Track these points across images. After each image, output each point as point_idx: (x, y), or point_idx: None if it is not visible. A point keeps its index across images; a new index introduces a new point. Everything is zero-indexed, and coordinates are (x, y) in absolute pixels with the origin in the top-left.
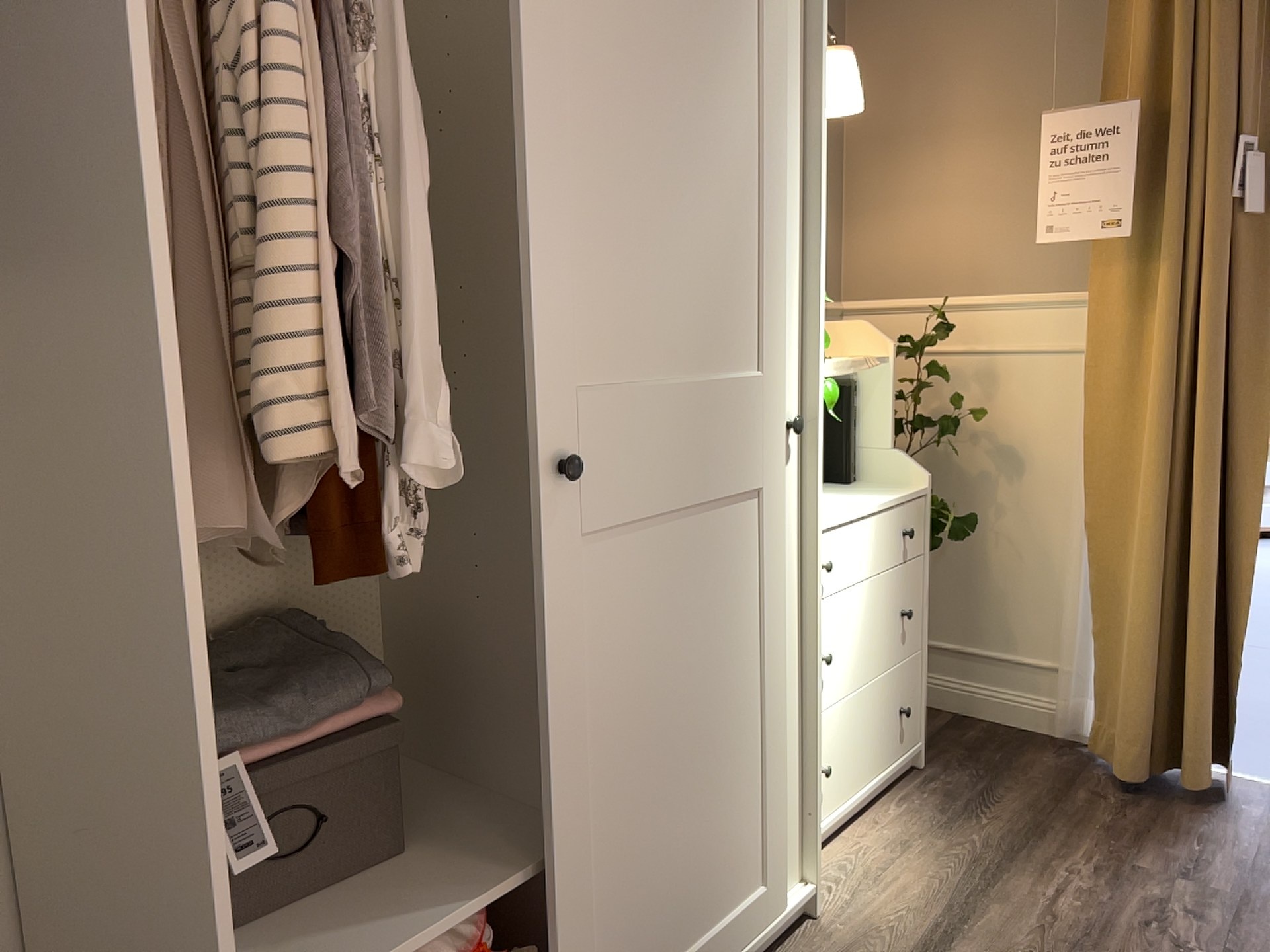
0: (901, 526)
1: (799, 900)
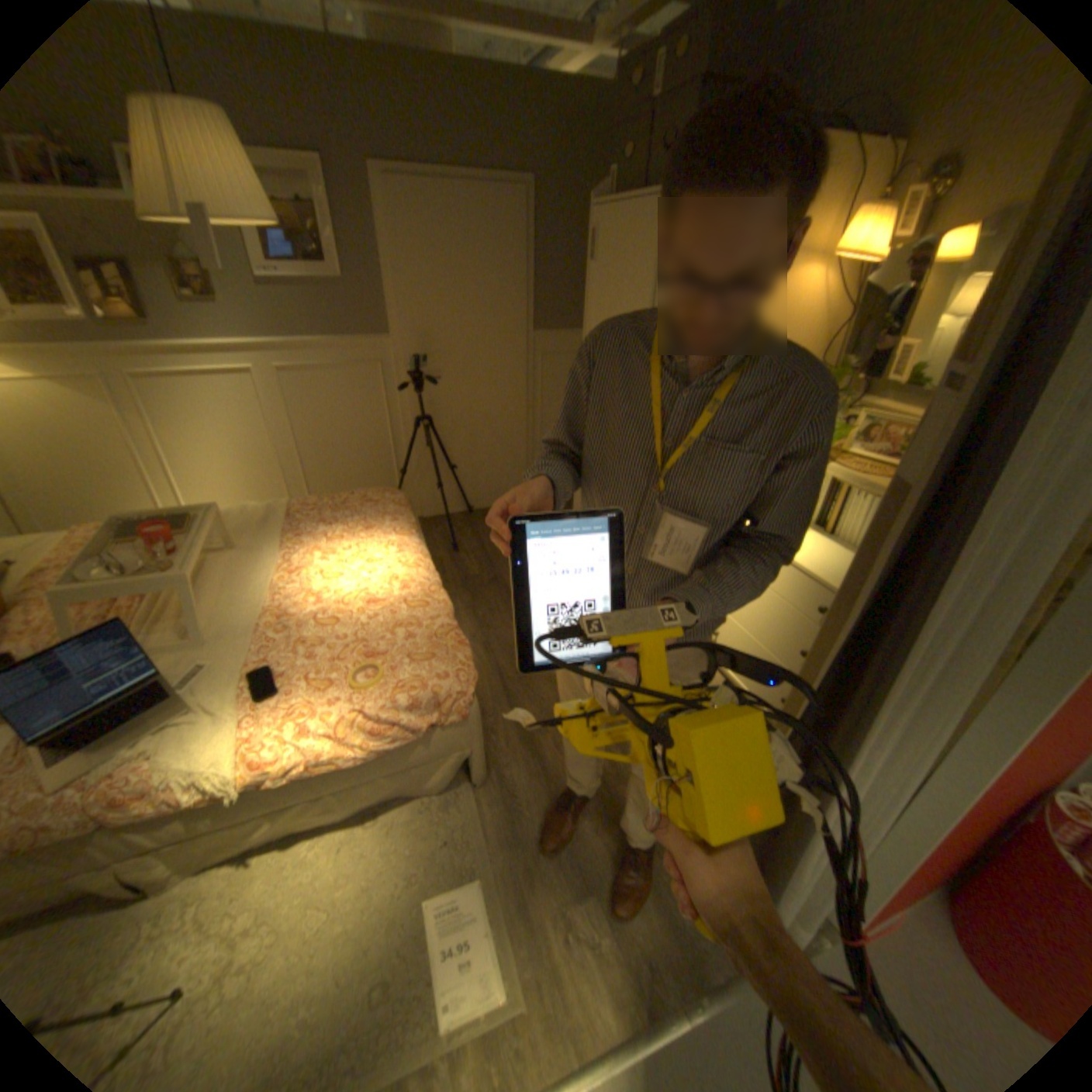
0: (820, 598)
1: None
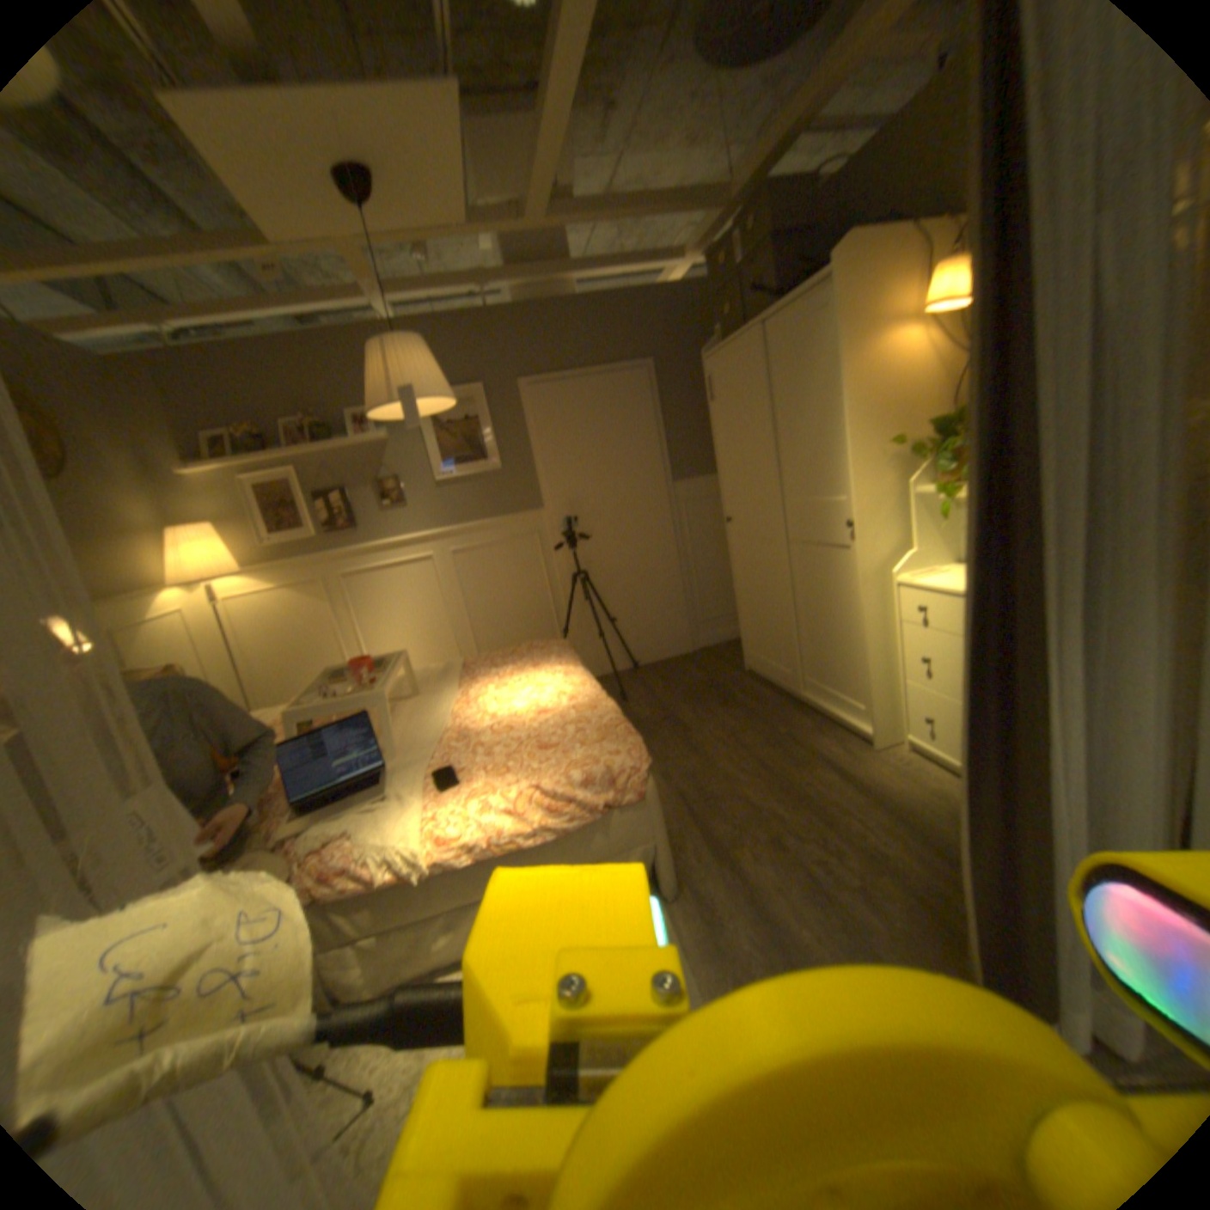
0: None
1: (864, 730)
